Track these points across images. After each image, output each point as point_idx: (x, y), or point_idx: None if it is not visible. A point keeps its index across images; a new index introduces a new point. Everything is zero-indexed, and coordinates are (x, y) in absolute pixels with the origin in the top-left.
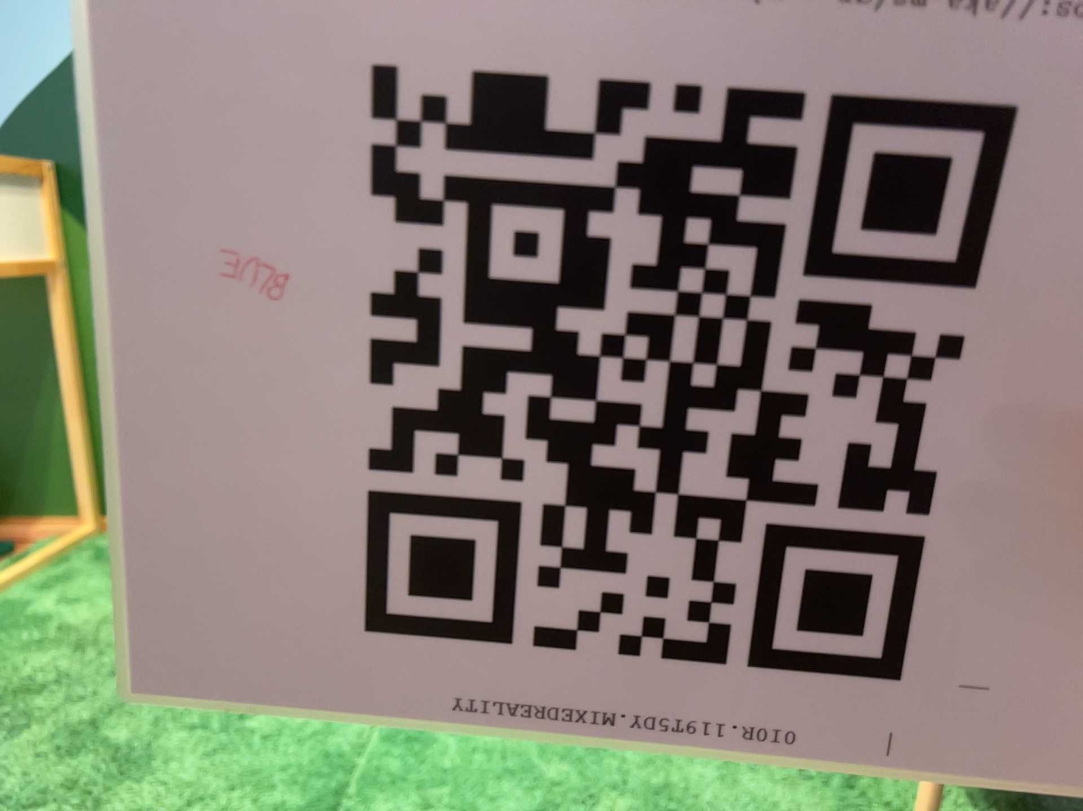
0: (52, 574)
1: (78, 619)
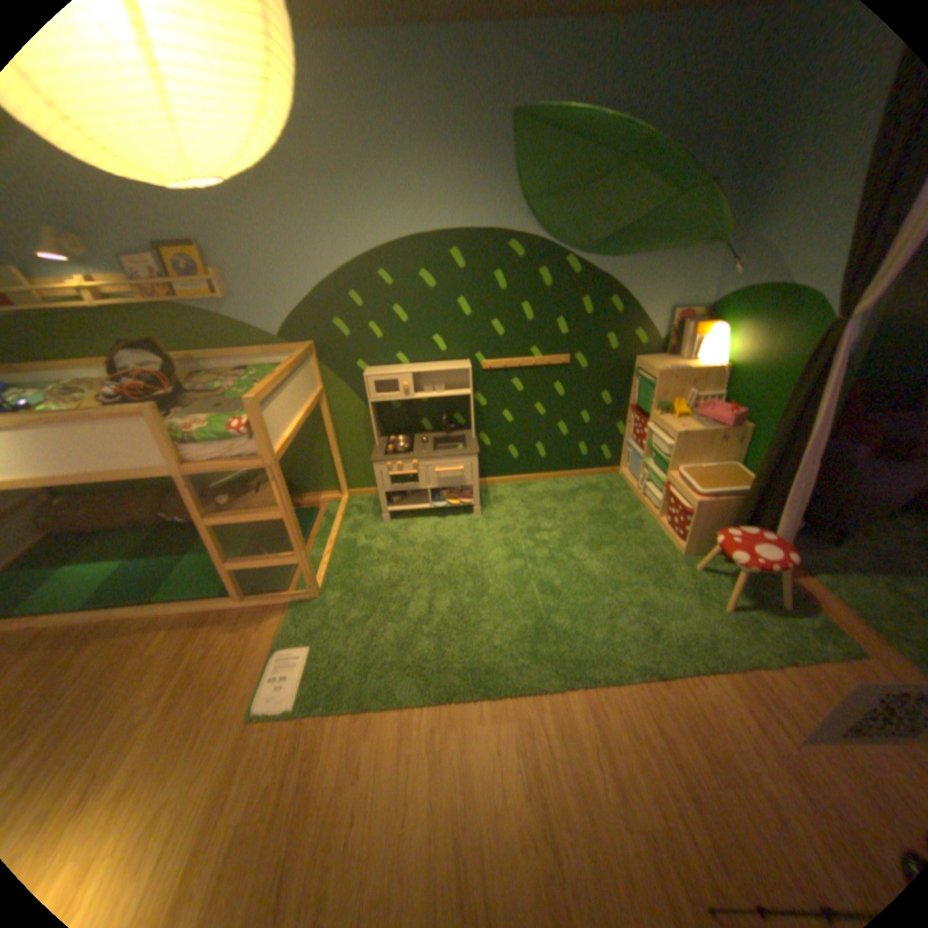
0: (349, 524)
1: (380, 546)
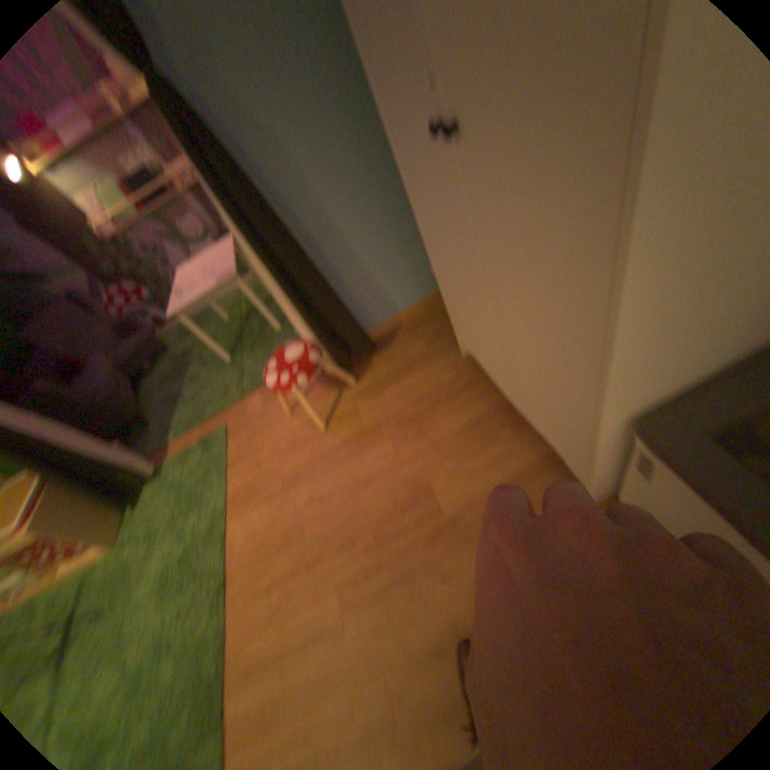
0: None
1: None
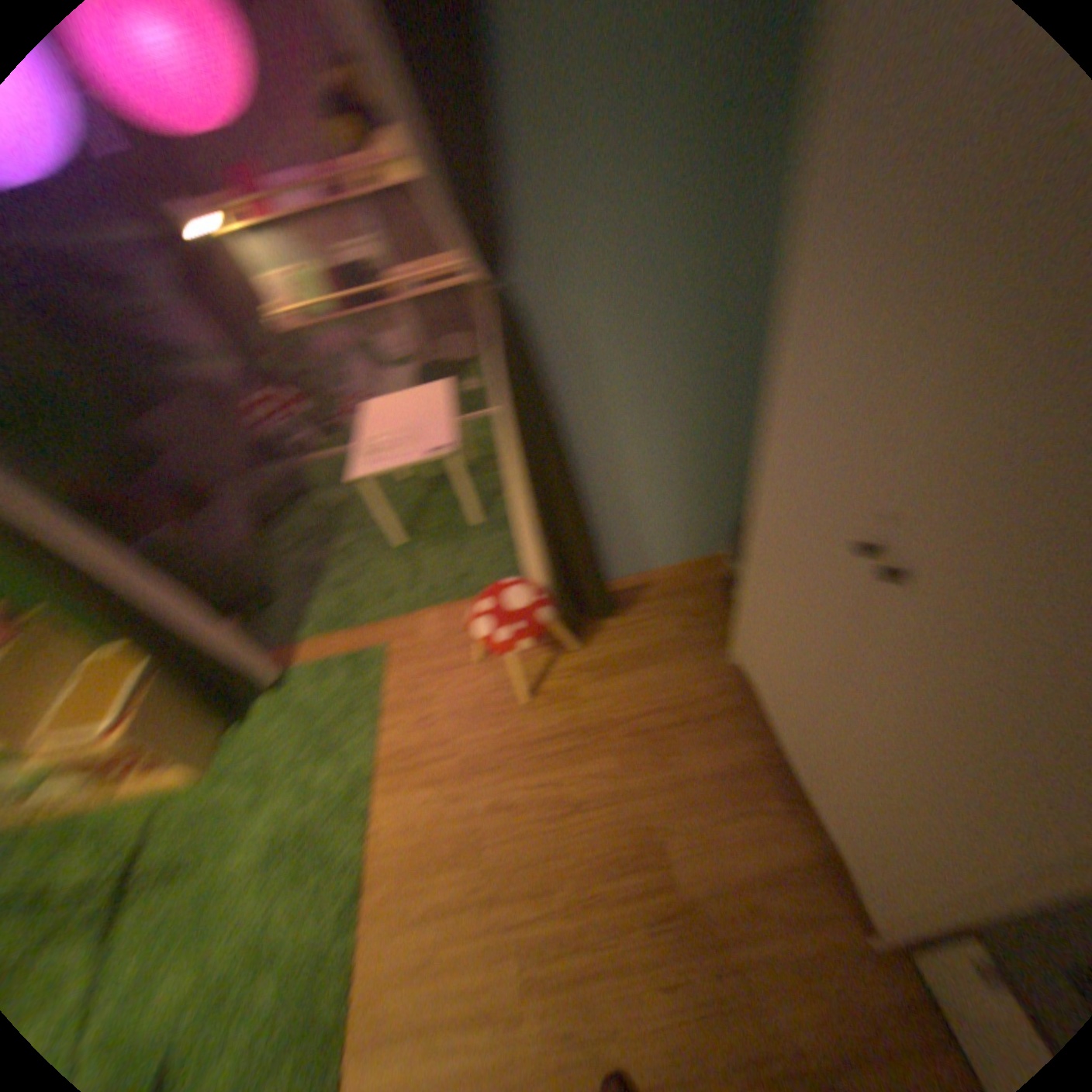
0: None
1: None
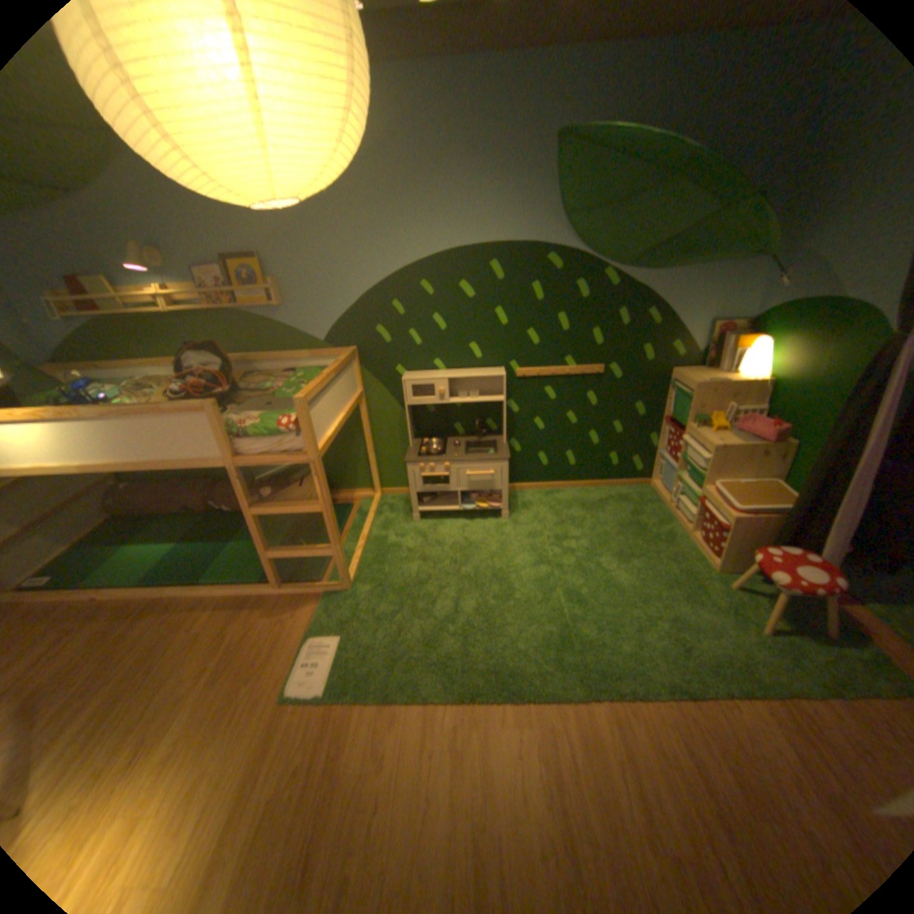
0: (381, 521)
1: (409, 545)
